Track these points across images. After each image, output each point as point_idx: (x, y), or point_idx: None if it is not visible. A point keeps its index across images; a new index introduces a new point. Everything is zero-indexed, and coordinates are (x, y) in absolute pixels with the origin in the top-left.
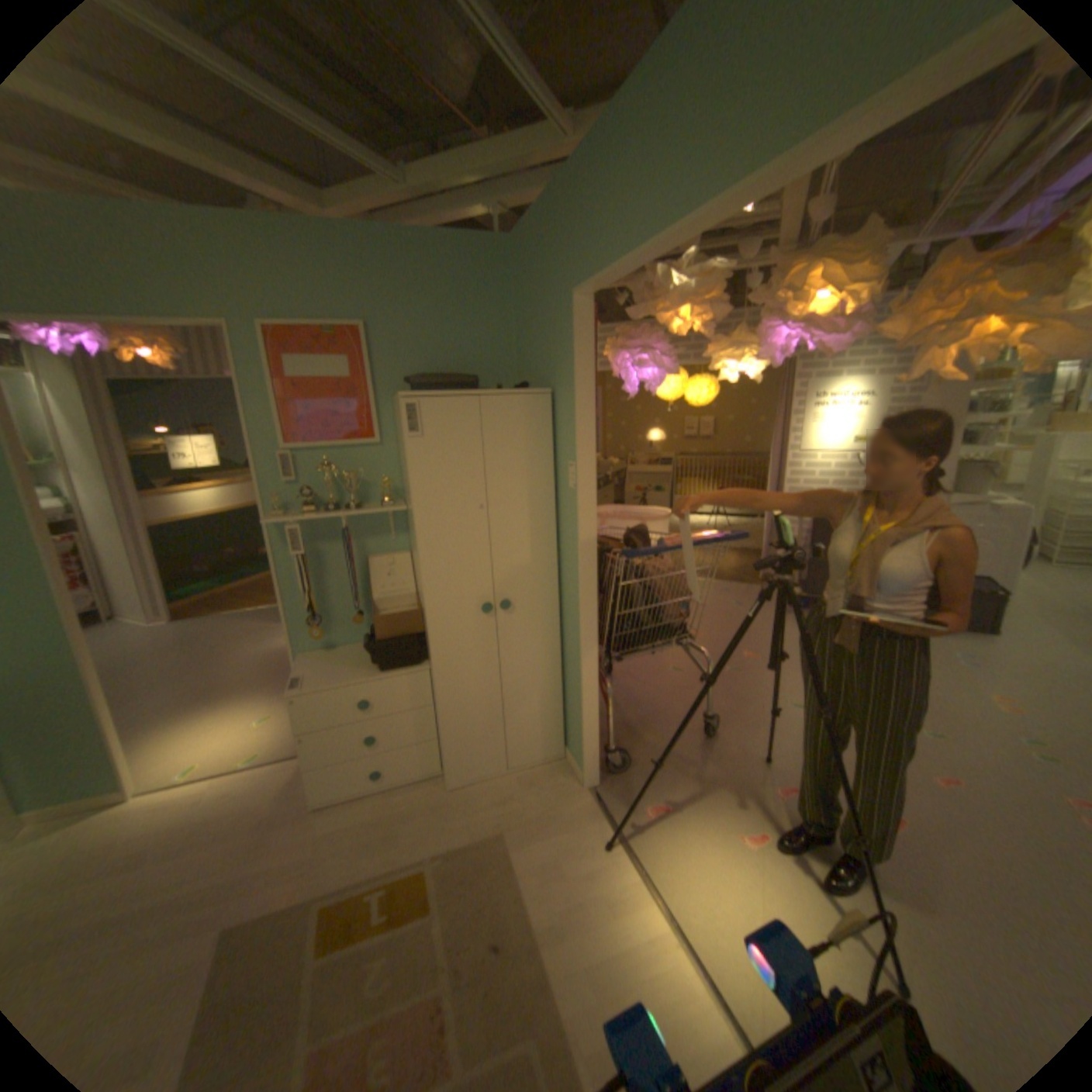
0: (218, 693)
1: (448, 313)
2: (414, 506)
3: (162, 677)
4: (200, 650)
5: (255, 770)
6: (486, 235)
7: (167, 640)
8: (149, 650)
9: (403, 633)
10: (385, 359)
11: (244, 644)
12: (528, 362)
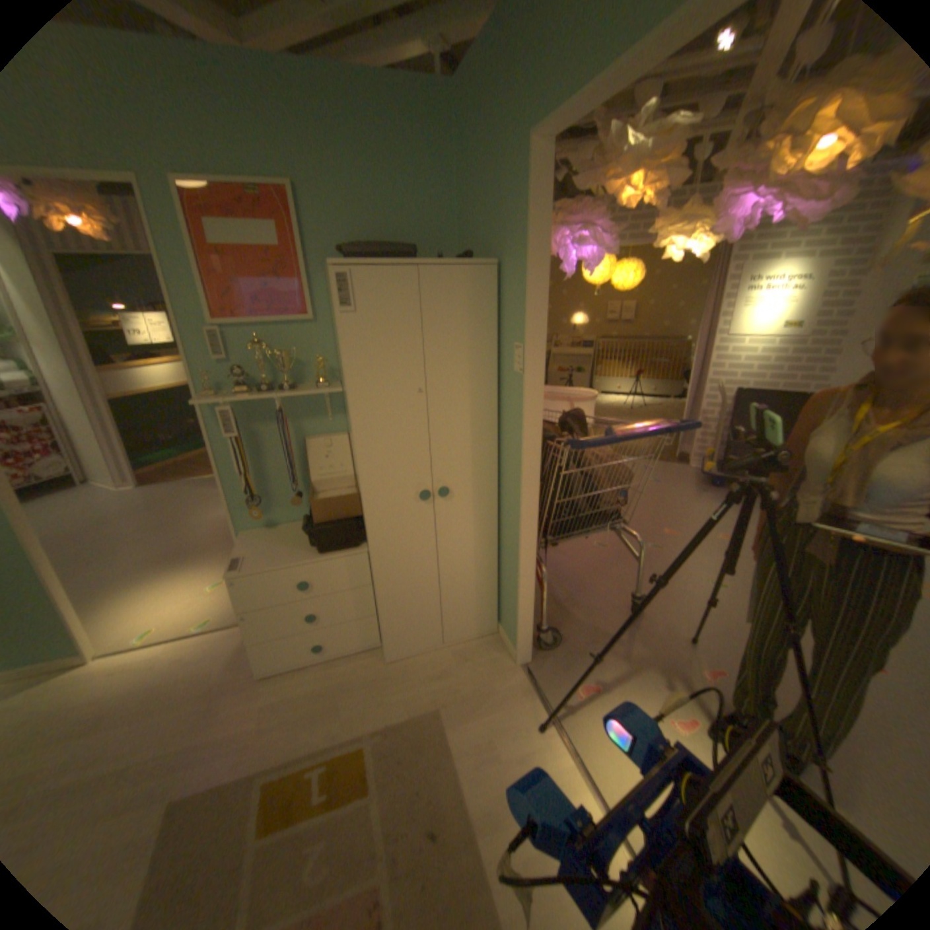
0: (177, 557)
1: (384, 172)
2: (349, 389)
3: (128, 539)
4: (163, 514)
5: (208, 636)
6: (427, 77)
7: (134, 504)
8: (118, 513)
9: (341, 516)
10: (316, 224)
11: (202, 509)
12: (471, 230)
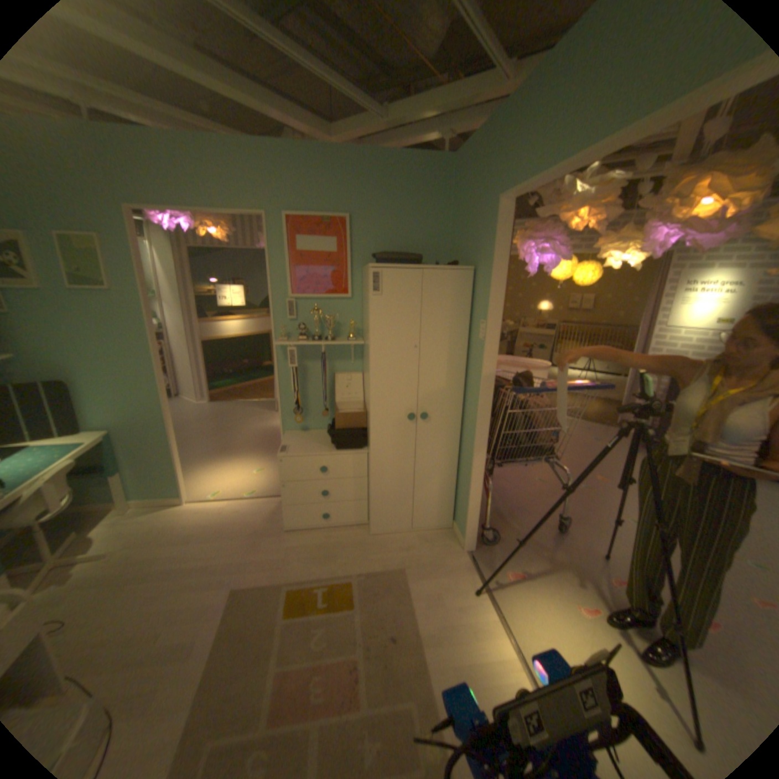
0: (235, 449)
1: (406, 209)
2: (371, 342)
3: (204, 434)
4: (226, 421)
5: (254, 500)
6: (439, 153)
7: (208, 412)
8: (198, 417)
9: (353, 426)
10: (360, 240)
11: (251, 421)
12: (459, 246)
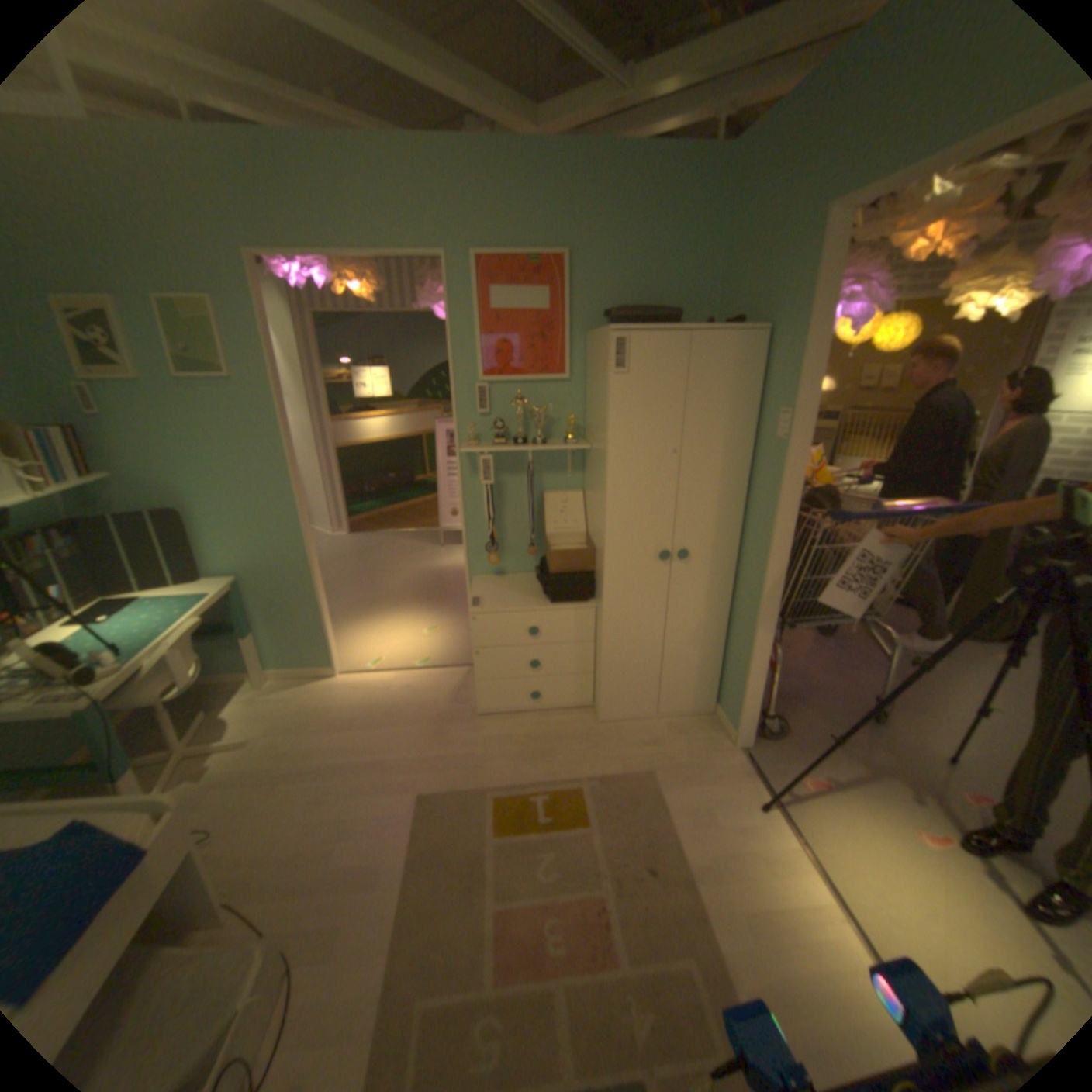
0: (392, 599)
1: (654, 237)
2: (609, 445)
3: (348, 579)
4: (374, 560)
5: (429, 671)
6: (709, 143)
7: (348, 548)
8: (336, 555)
9: (574, 569)
10: (583, 289)
11: (409, 560)
12: (738, 293)
